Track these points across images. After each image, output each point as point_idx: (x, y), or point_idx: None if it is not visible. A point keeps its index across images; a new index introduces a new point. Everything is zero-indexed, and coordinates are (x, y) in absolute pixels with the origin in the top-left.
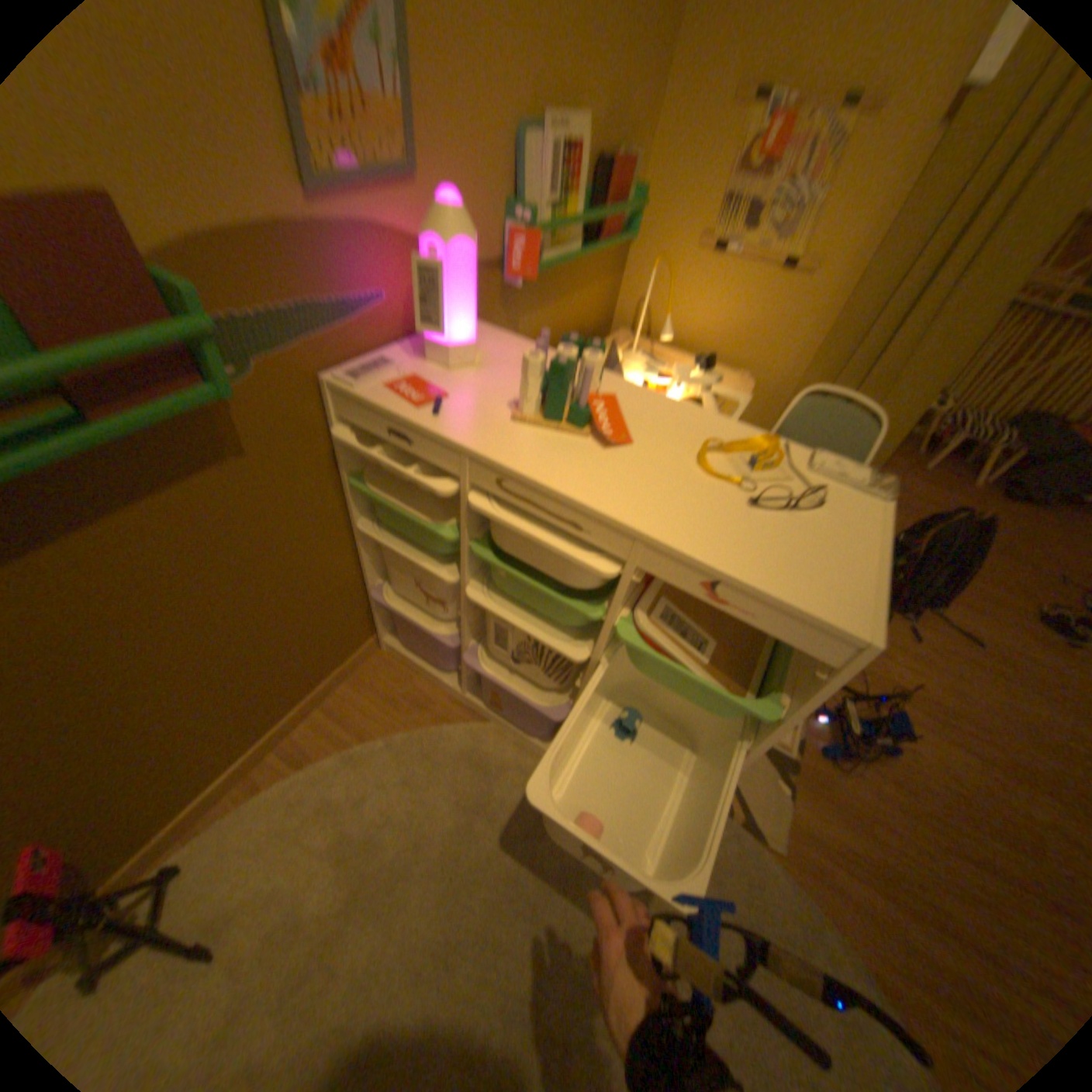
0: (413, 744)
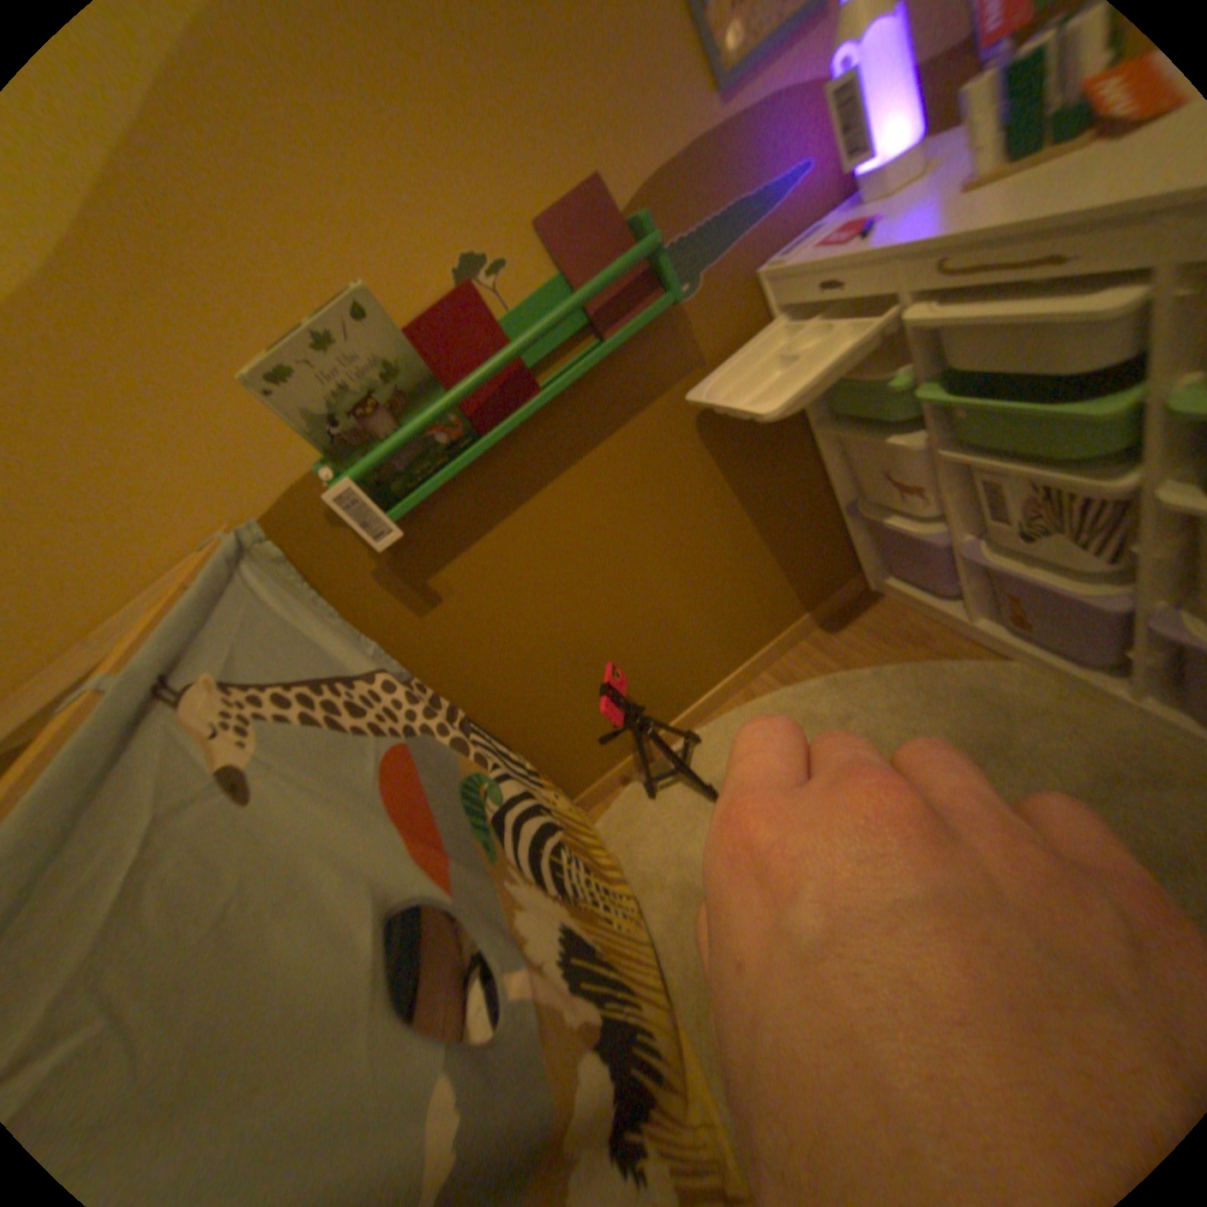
0: (905, 676)
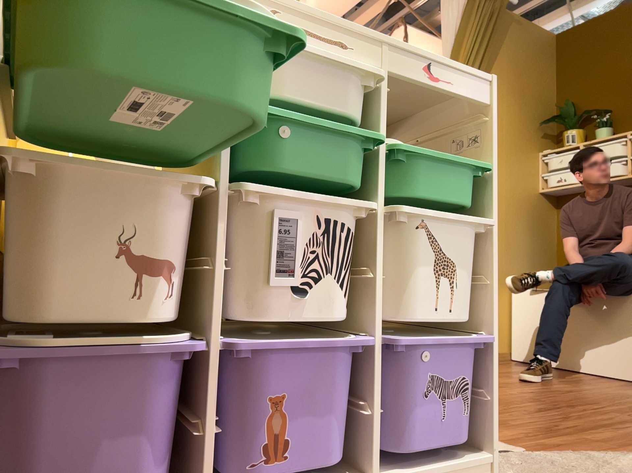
0: None
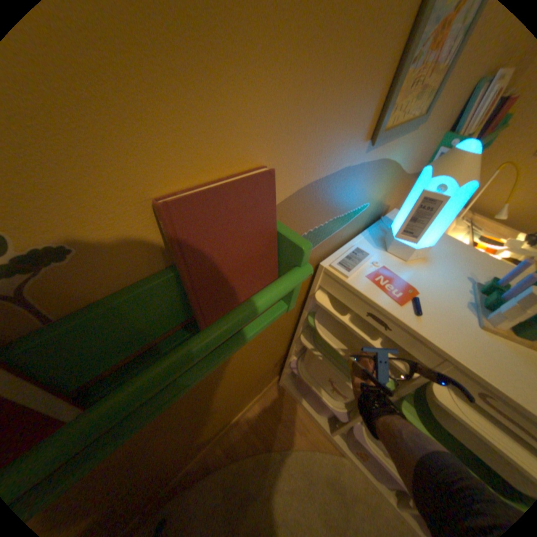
0: (299, 464)
